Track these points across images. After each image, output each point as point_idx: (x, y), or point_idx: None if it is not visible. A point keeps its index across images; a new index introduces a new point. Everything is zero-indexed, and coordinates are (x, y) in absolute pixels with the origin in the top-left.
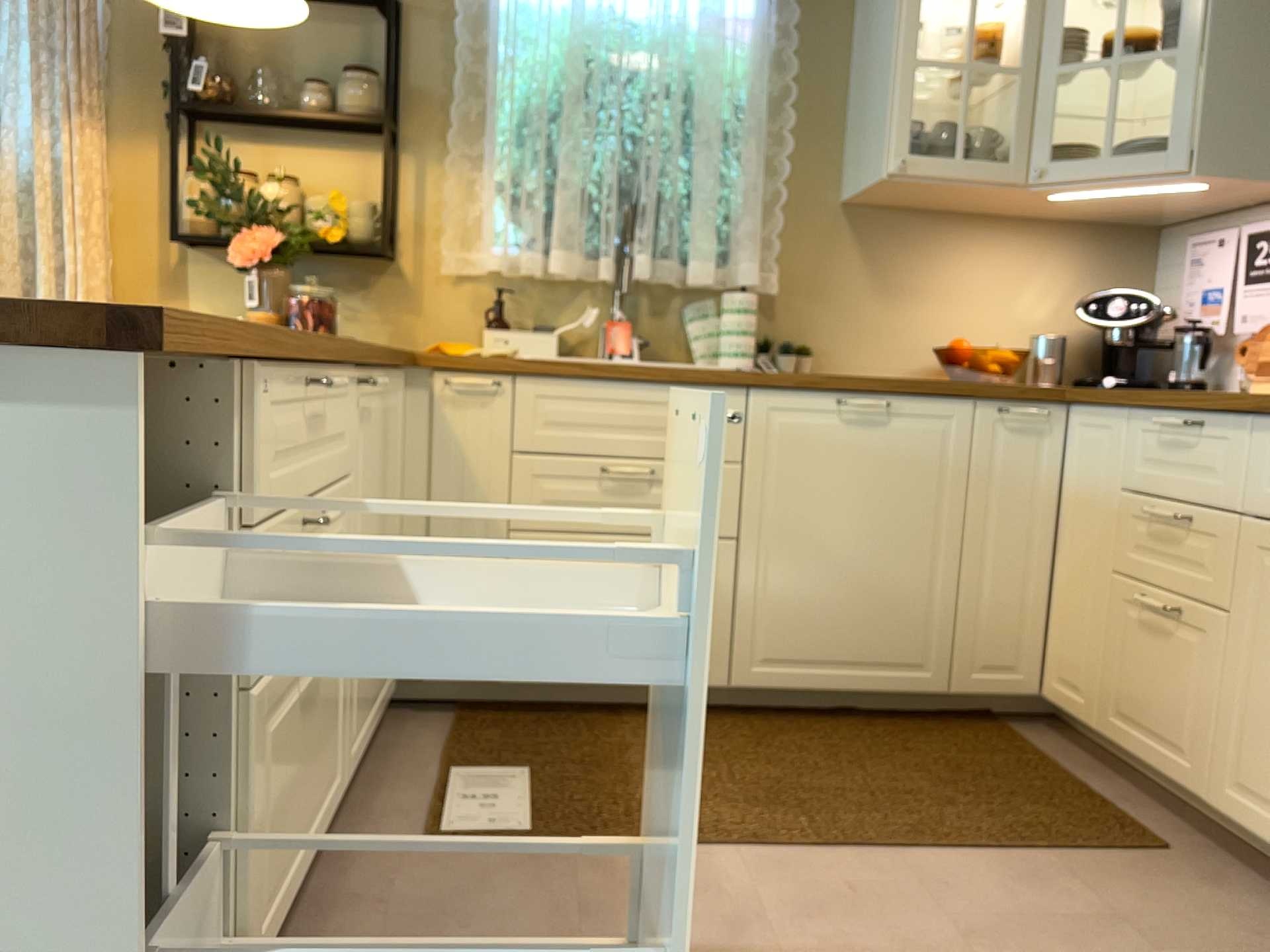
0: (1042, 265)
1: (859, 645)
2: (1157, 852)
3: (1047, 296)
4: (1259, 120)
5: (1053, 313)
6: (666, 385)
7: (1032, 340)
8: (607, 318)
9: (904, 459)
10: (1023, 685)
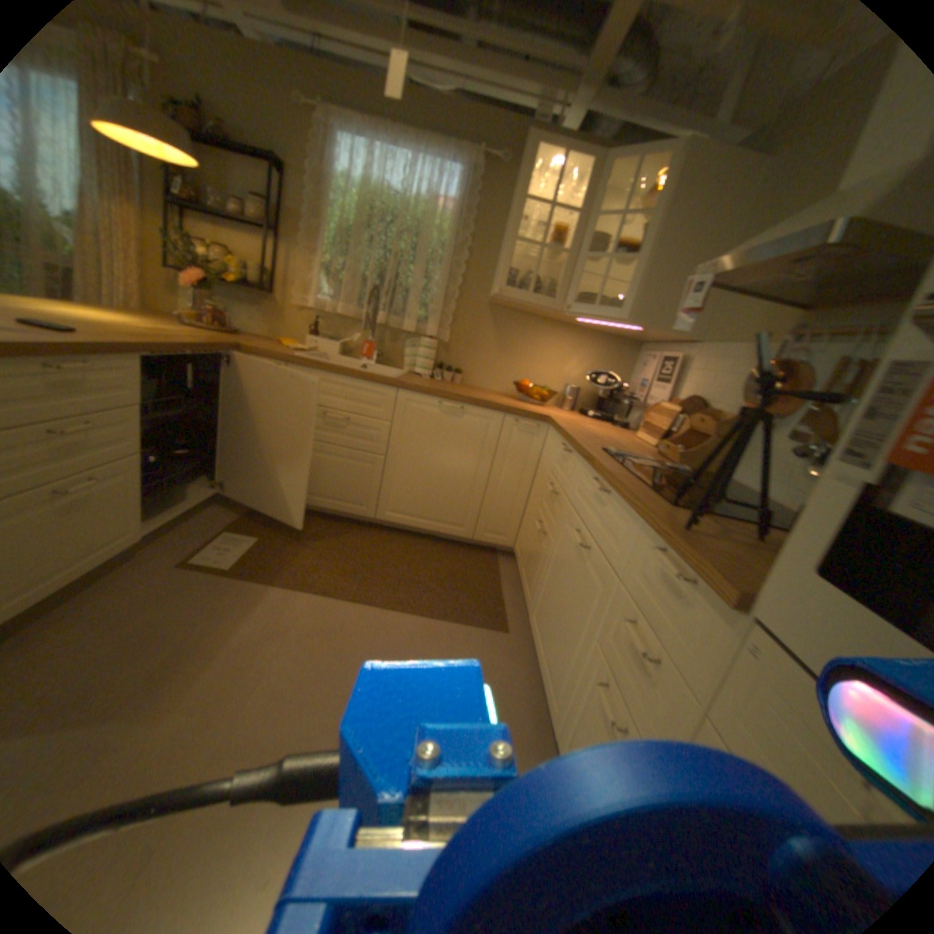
0: (580, 352)
1: (434, 512)
2: (501, 633)
3: (579, 368)
4: (669, 302)
5: (581, 376)
6: (359, 381)
7: (568, 387)
8: (364, 341)
9: (467, 435)
10: (505, 543)
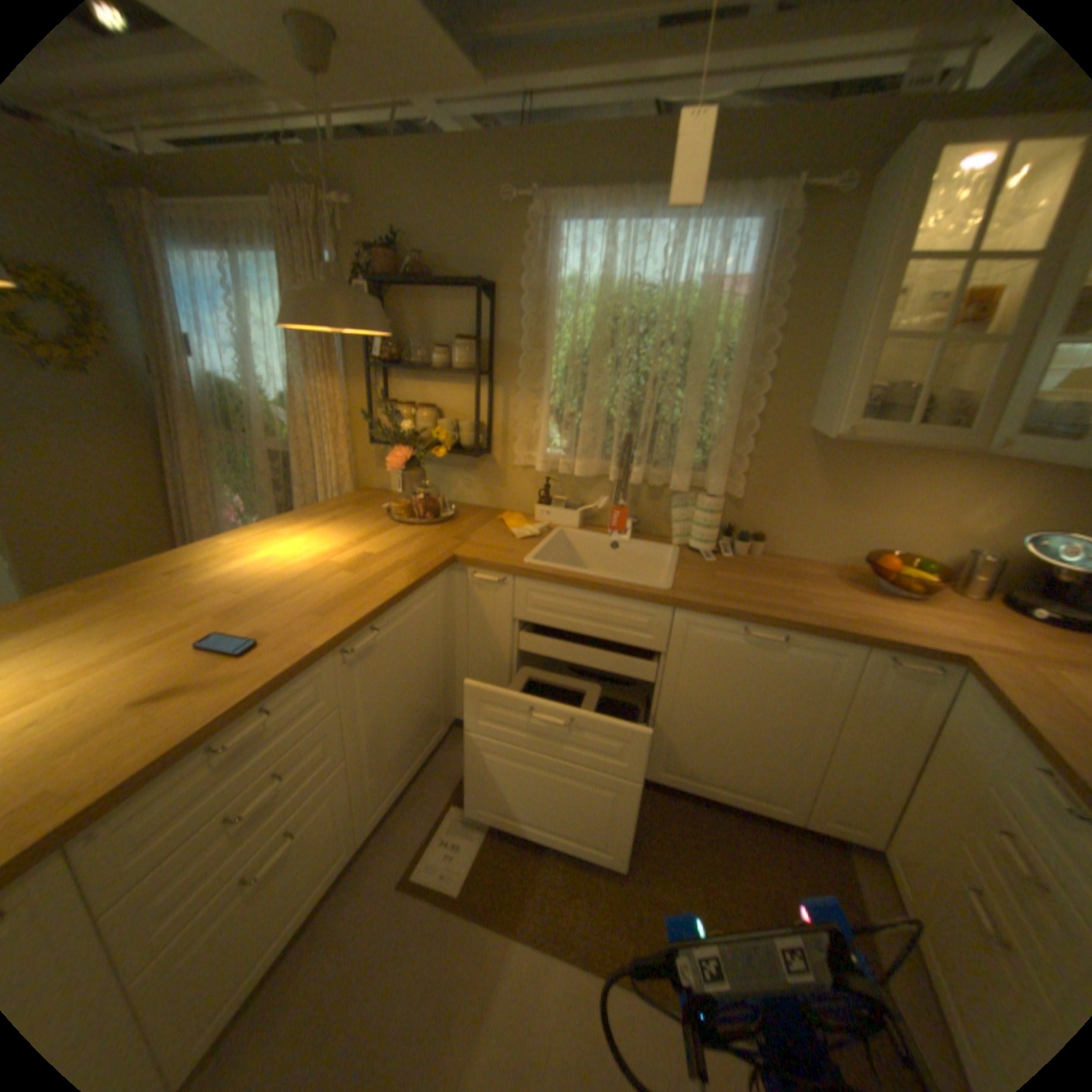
0: (1004, 490)
1: (739, 784)
2: None
3: (1002, 516)
4: None
5: (1004, 531)
6: (614, 598)
7: (975, 550)
8: (612, 507)
9: (796, 679)
10: (870, 845)
